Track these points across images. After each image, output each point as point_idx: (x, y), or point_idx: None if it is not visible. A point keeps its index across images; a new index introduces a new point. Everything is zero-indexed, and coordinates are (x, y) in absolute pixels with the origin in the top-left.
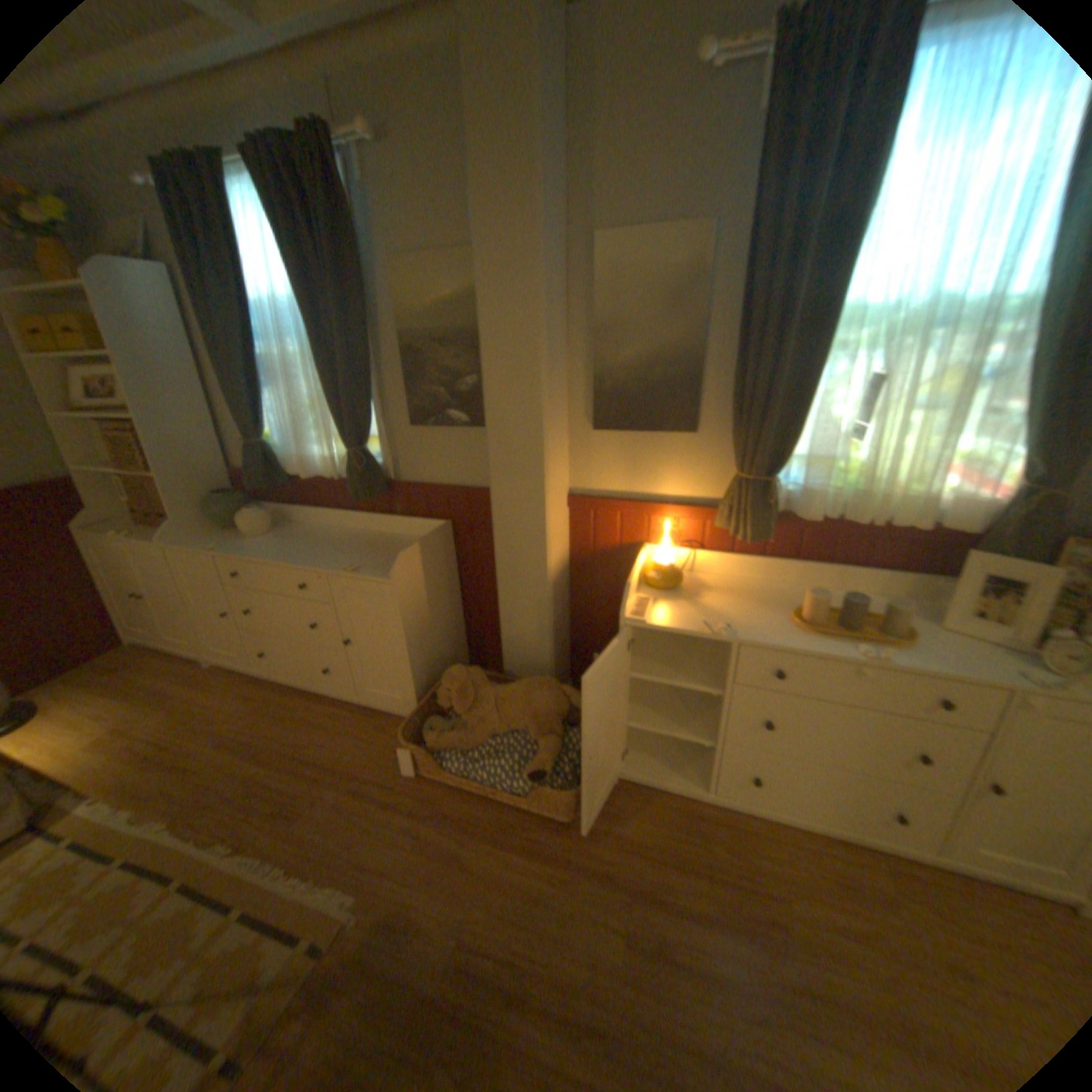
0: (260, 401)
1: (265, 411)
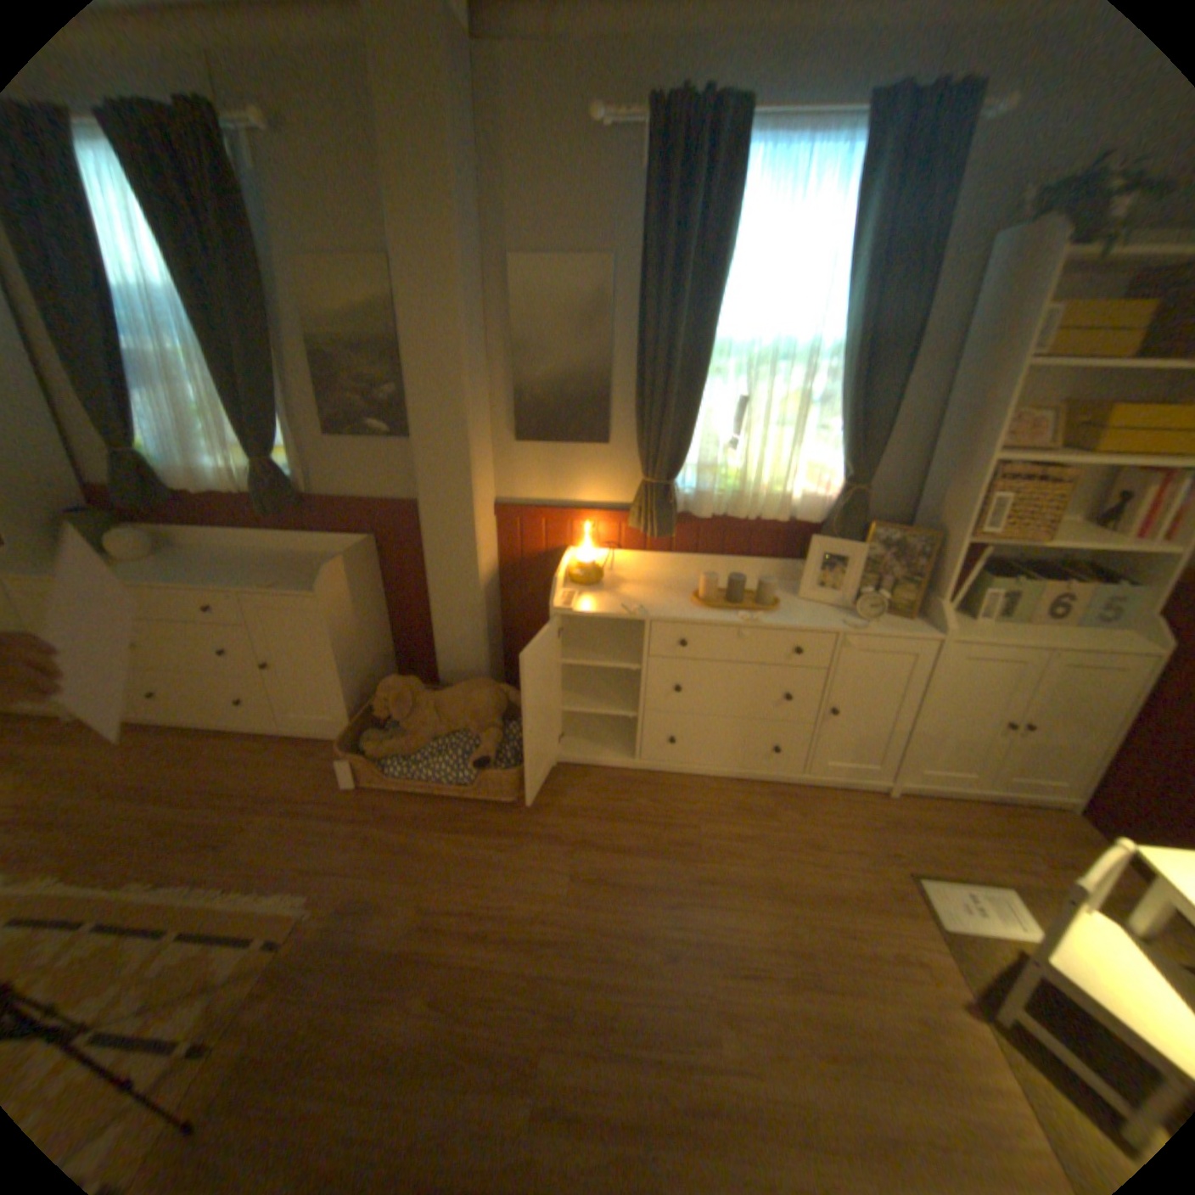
0: (129, 404)
1: (135, 416)
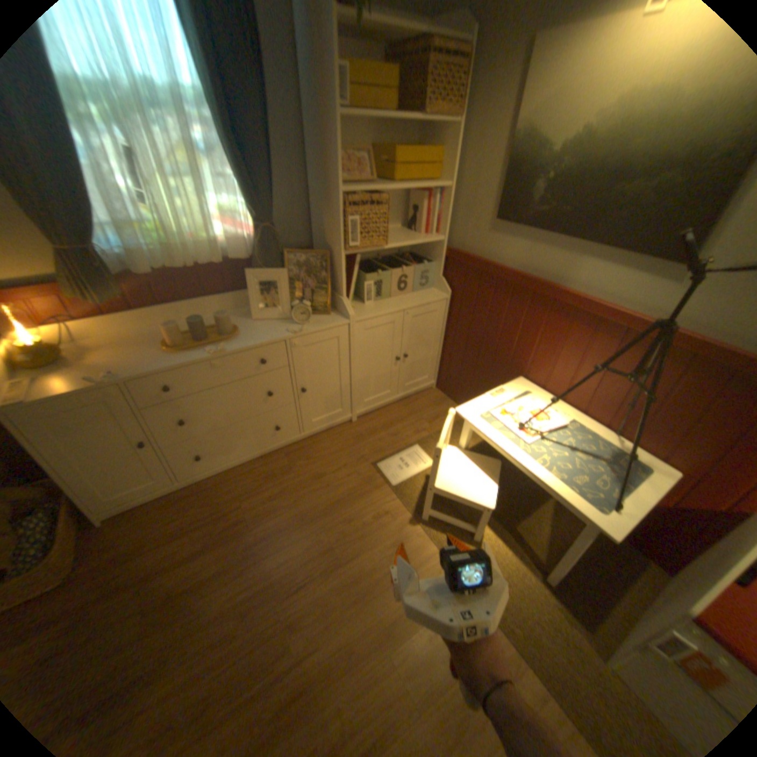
0: None
1: None
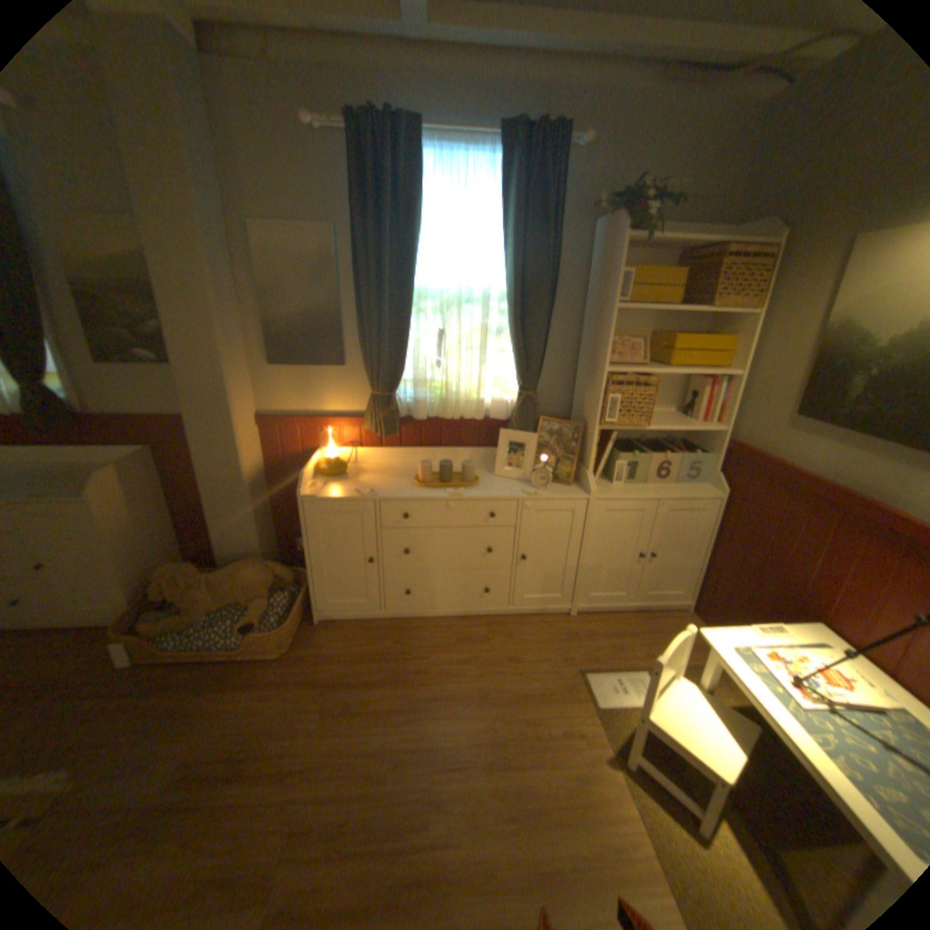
0: None
1: None
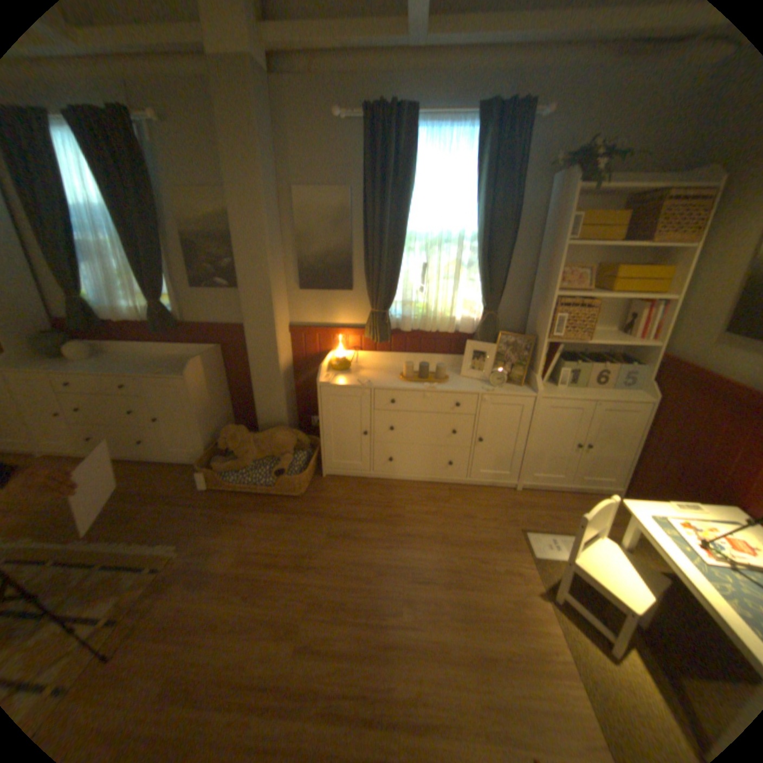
0: (77, 271)
1: (81, 278)
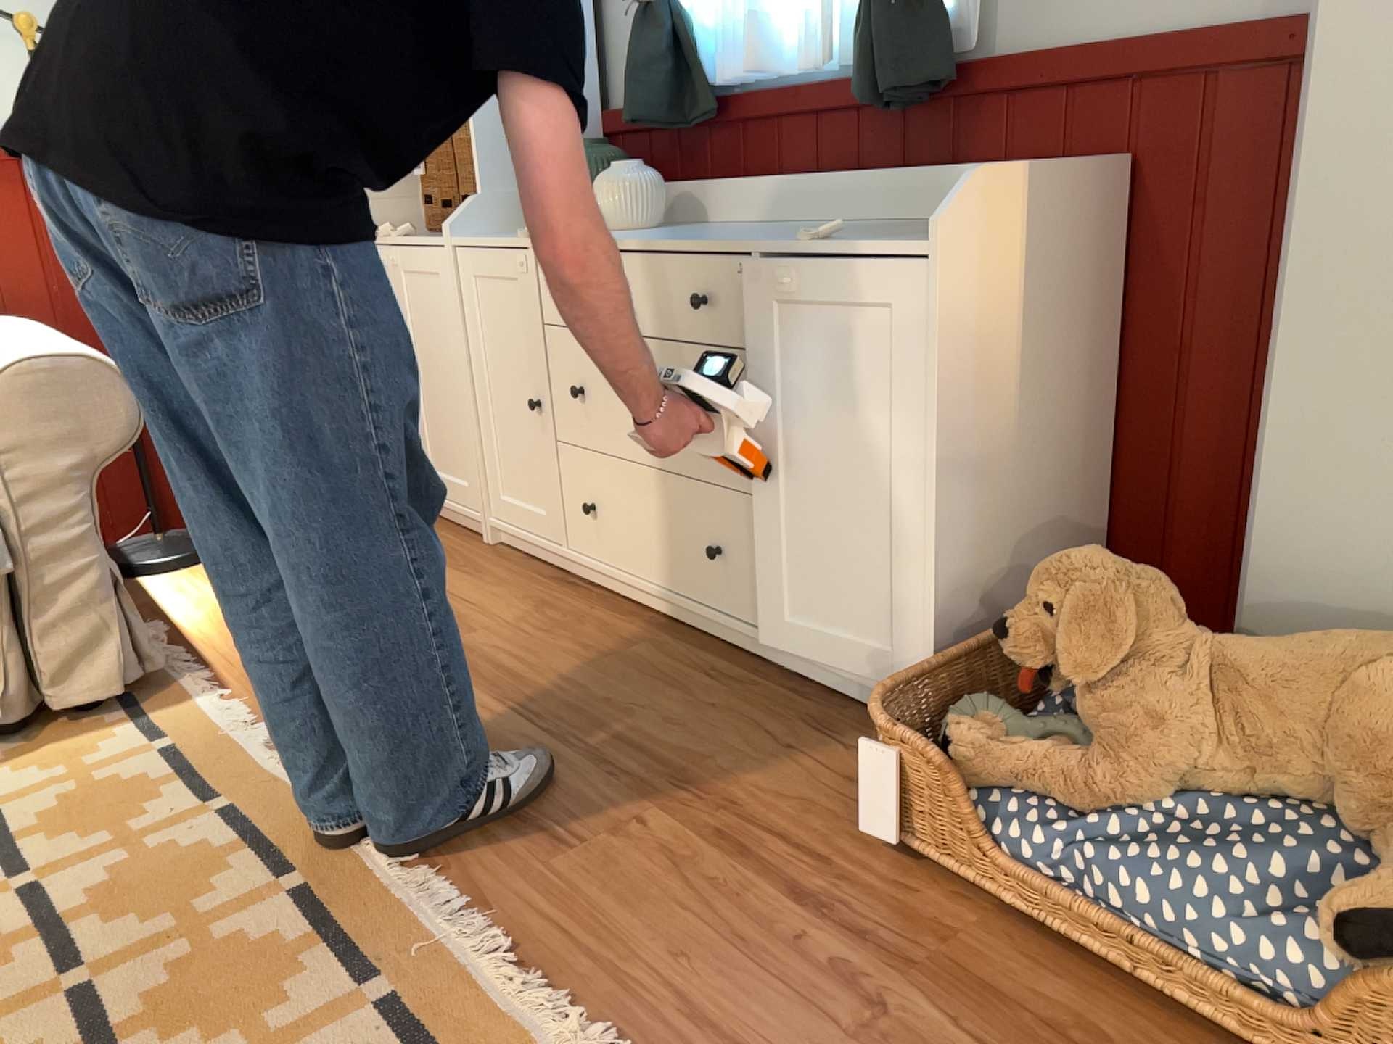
0: None
1: None
